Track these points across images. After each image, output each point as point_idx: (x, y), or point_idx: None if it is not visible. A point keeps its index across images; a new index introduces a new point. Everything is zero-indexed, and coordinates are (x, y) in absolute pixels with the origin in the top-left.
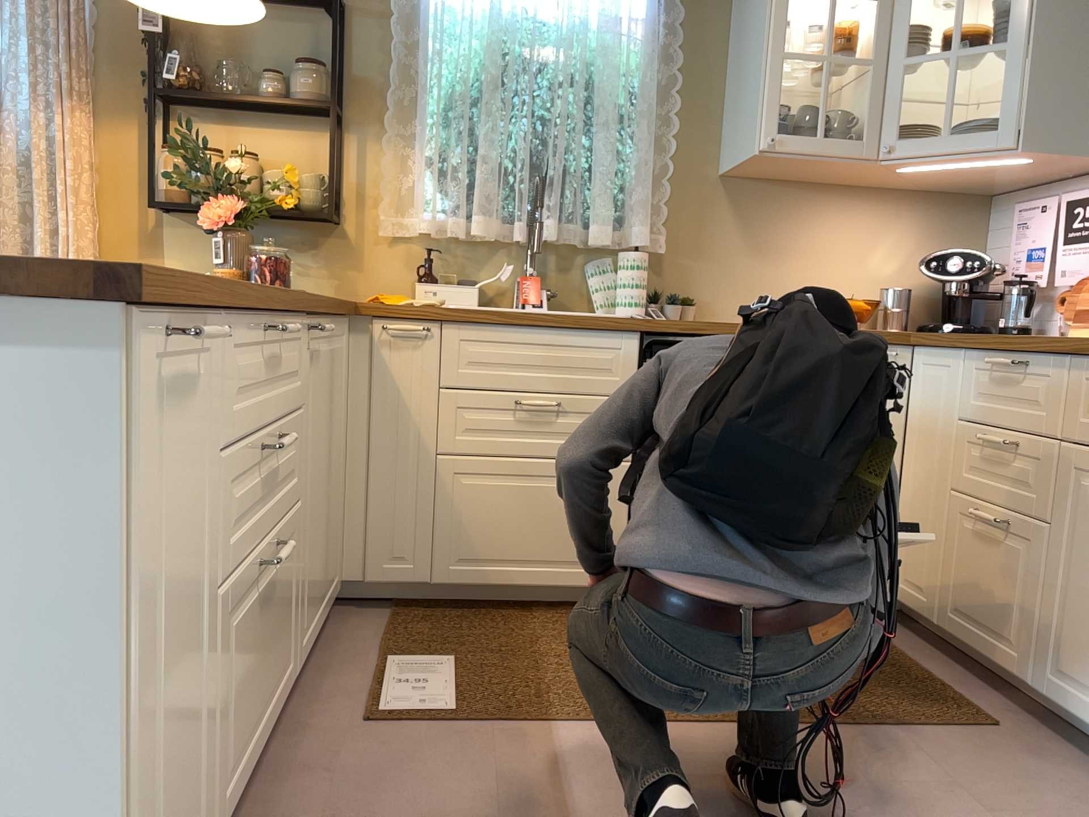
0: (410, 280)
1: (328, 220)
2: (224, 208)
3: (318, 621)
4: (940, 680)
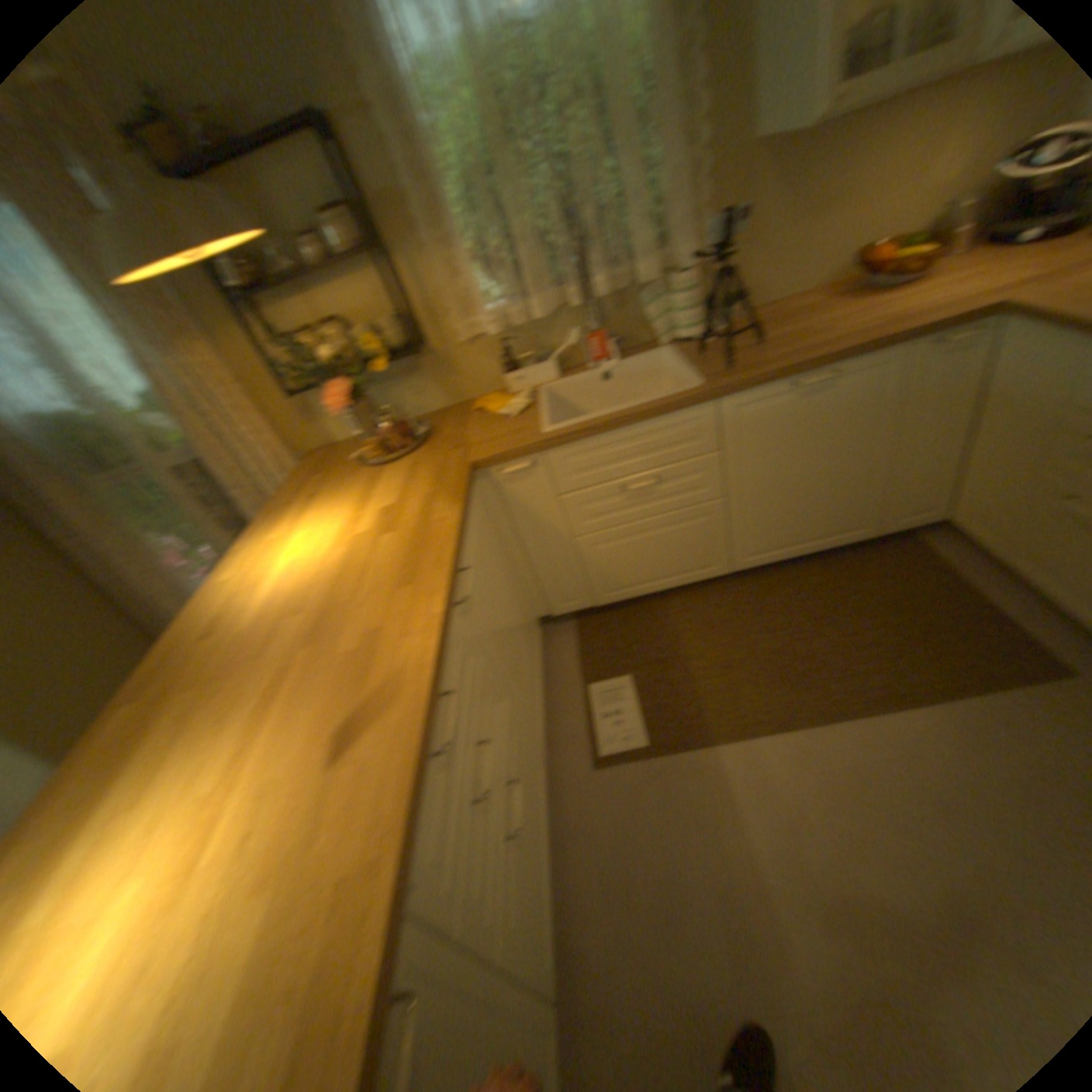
0: (493, 370)
1: (409, 347)
2: (331, 398)
3: (538, 691)
4: (1005, 611)
